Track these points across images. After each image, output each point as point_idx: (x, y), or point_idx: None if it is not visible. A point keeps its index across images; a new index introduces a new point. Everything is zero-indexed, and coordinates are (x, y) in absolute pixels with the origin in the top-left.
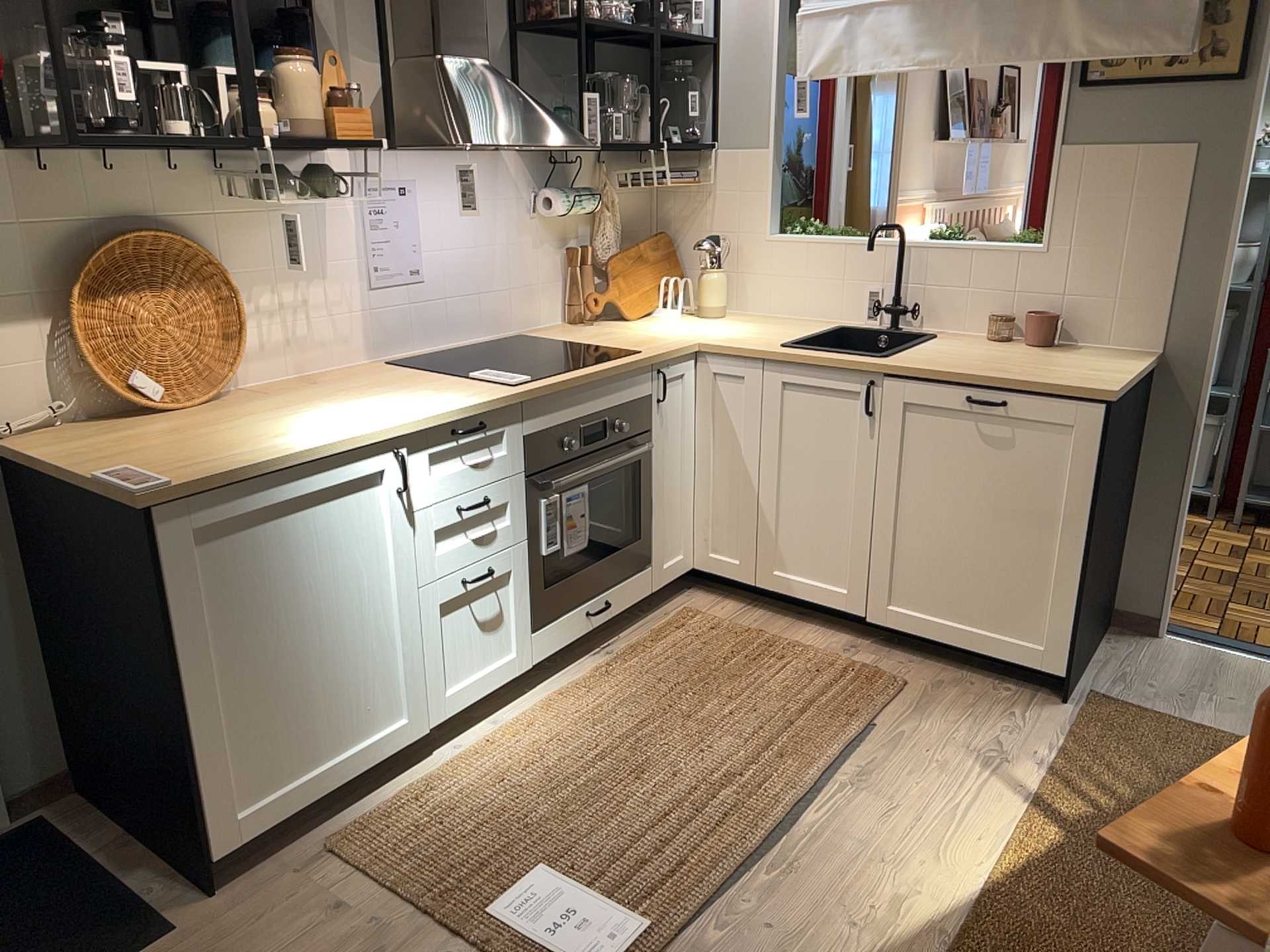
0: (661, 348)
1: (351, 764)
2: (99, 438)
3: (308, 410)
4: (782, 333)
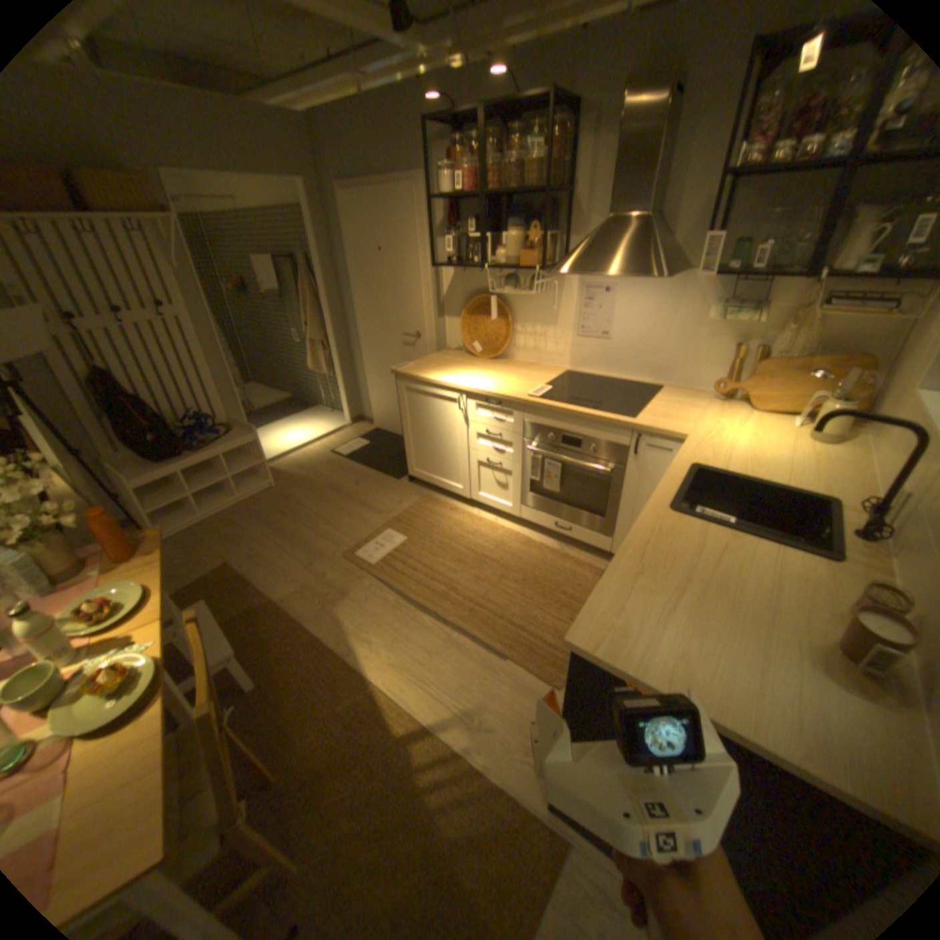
0: (653, 423)
1: (442, 483)
2: (449, 357)
3: (482, 372)
4: (766, 468)
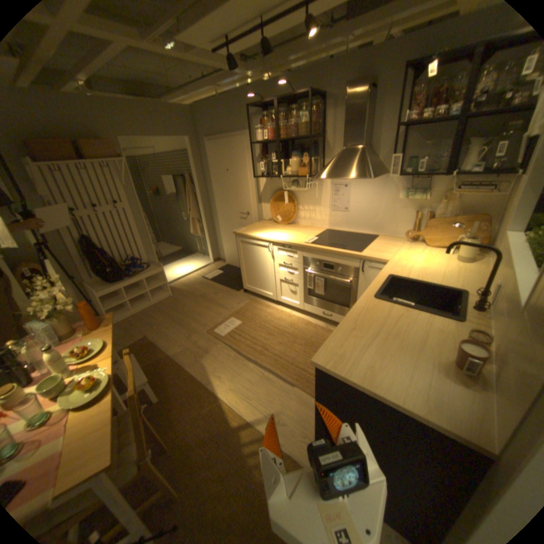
0: (371, 255)
1: (261, 292)
2: (264, 224)
3: (281, 231)
4: (430, 276)
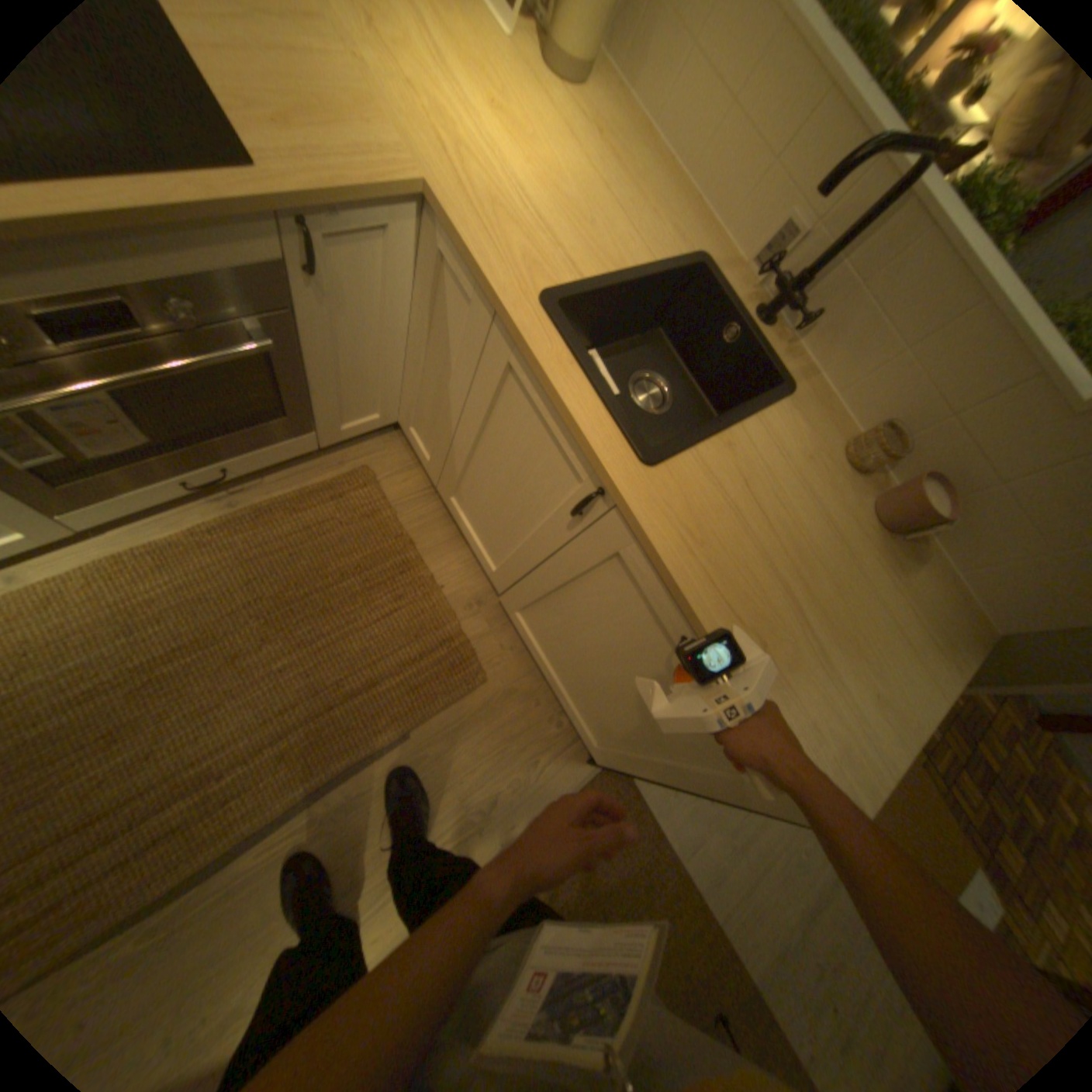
0: (319, 166)
1: None
2: None
3: None
4: (599, 224)
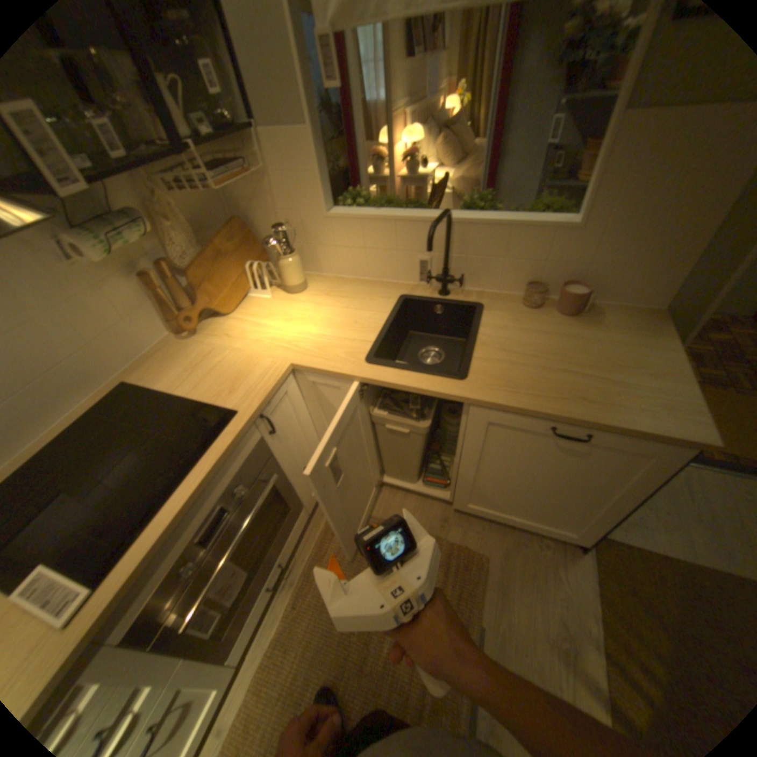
0: (255, 391)
1: None
2: None
3: None
4: (357, 320)
